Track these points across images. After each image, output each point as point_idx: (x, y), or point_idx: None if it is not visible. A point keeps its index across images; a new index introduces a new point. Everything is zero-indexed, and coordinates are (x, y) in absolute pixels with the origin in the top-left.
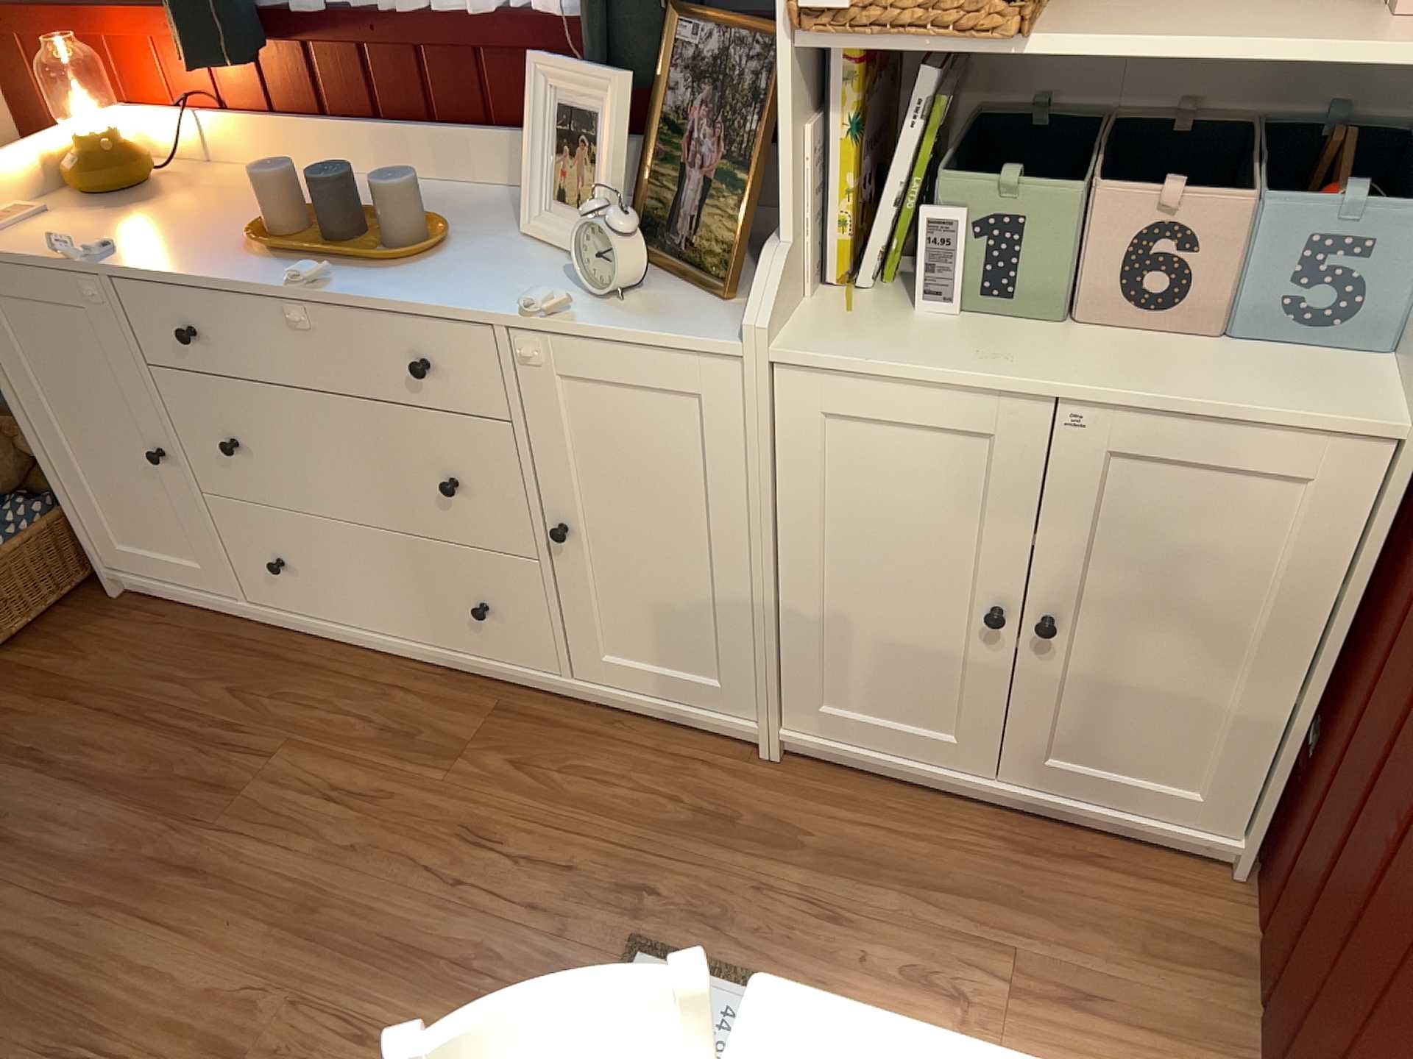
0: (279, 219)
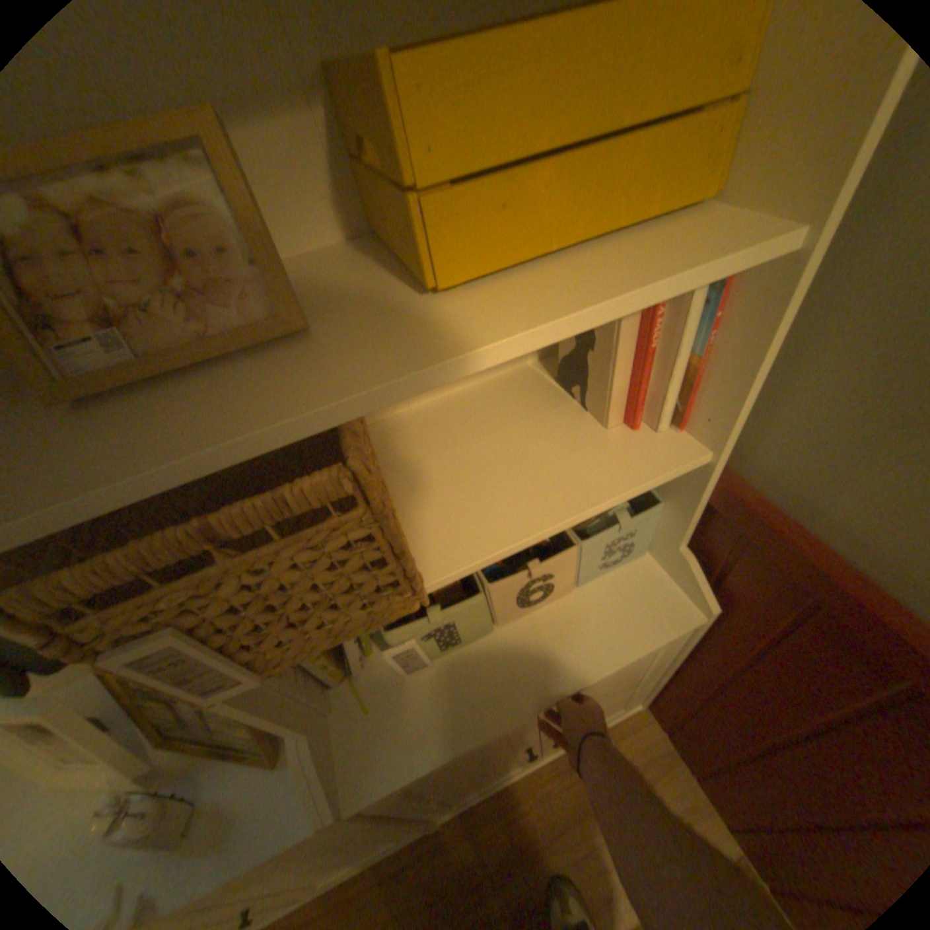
0: None
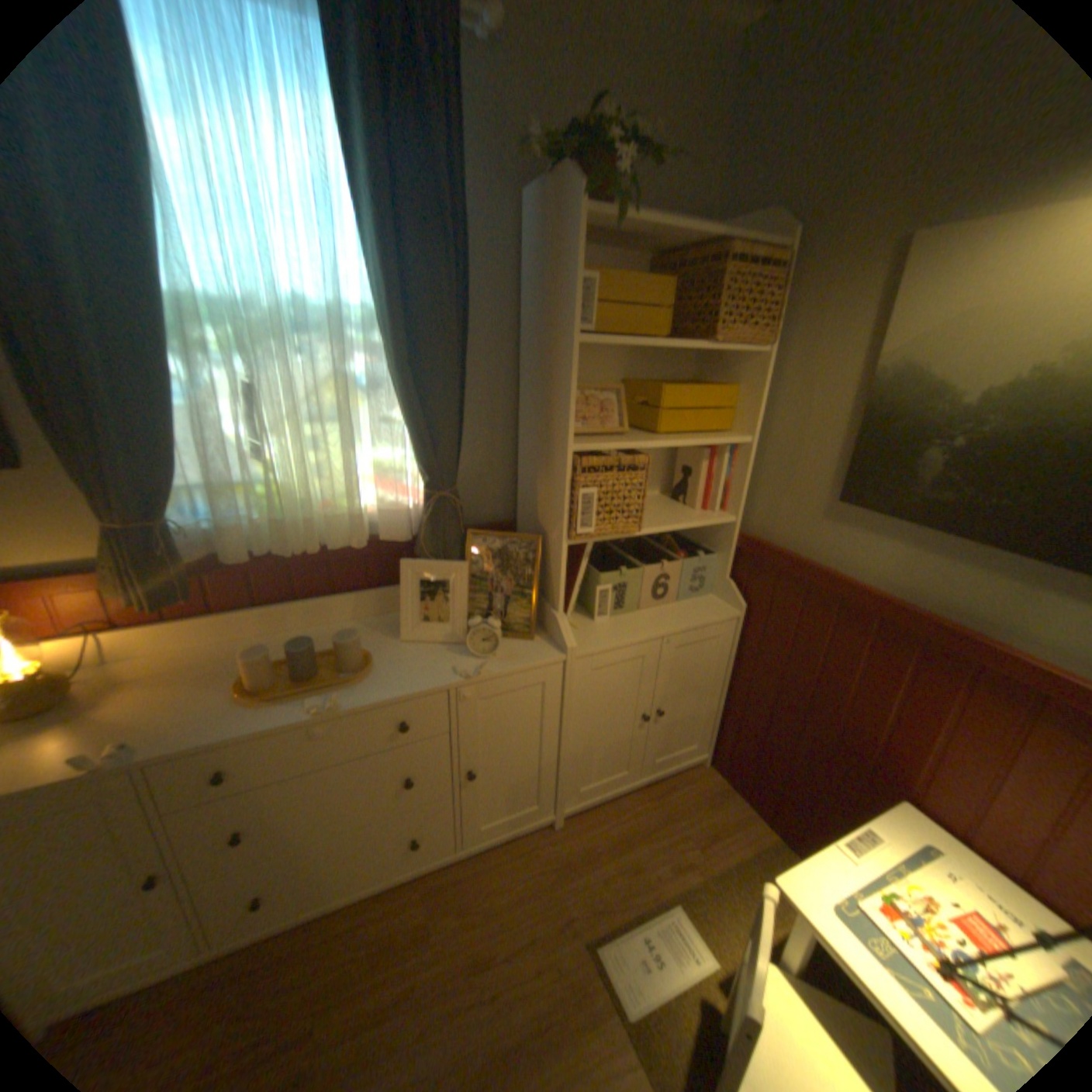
0: (261, 682)
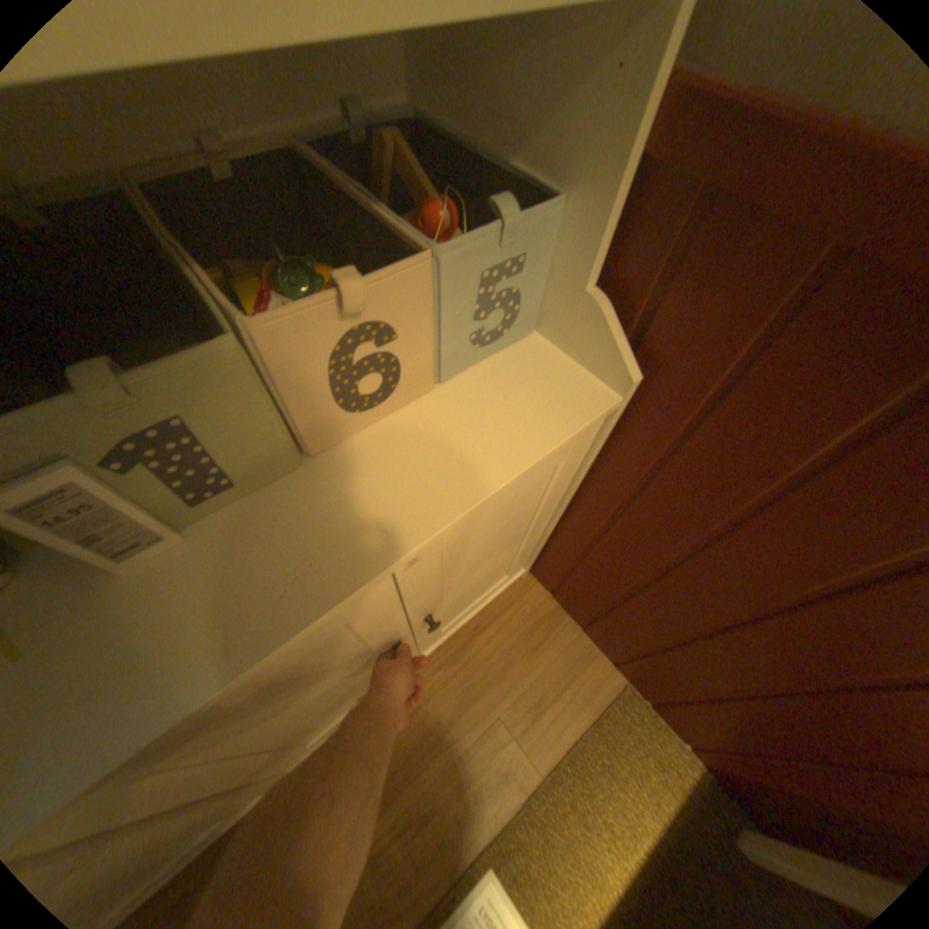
0: None
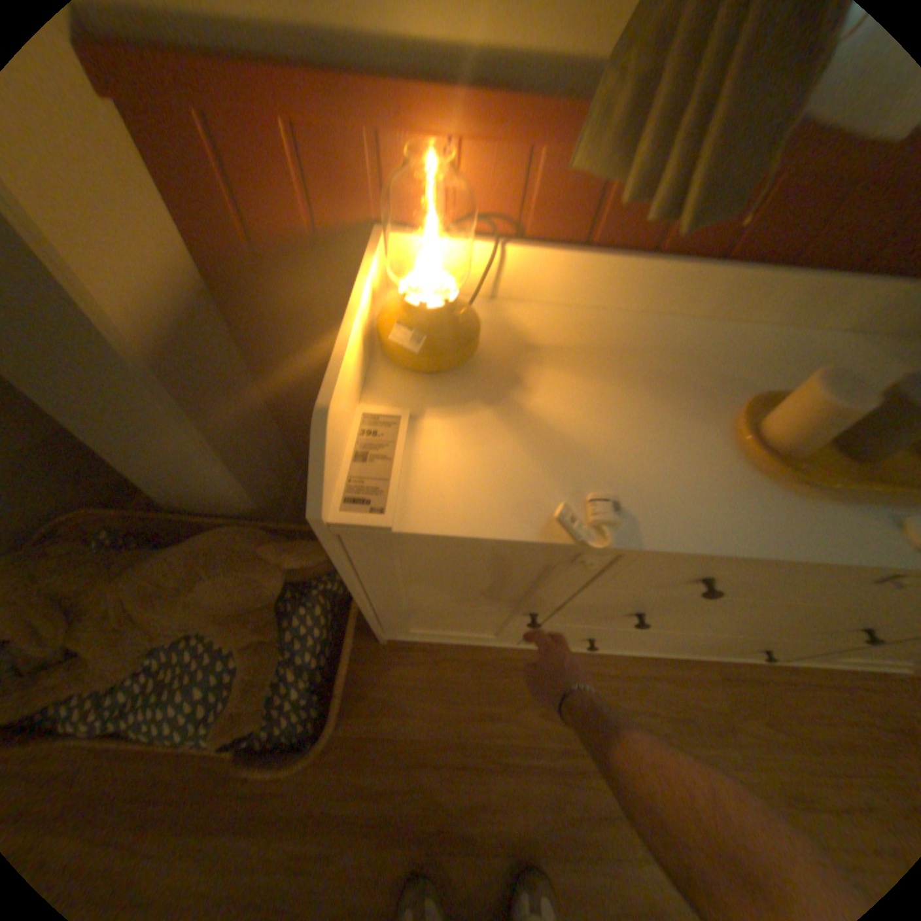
0: (816, 444)
